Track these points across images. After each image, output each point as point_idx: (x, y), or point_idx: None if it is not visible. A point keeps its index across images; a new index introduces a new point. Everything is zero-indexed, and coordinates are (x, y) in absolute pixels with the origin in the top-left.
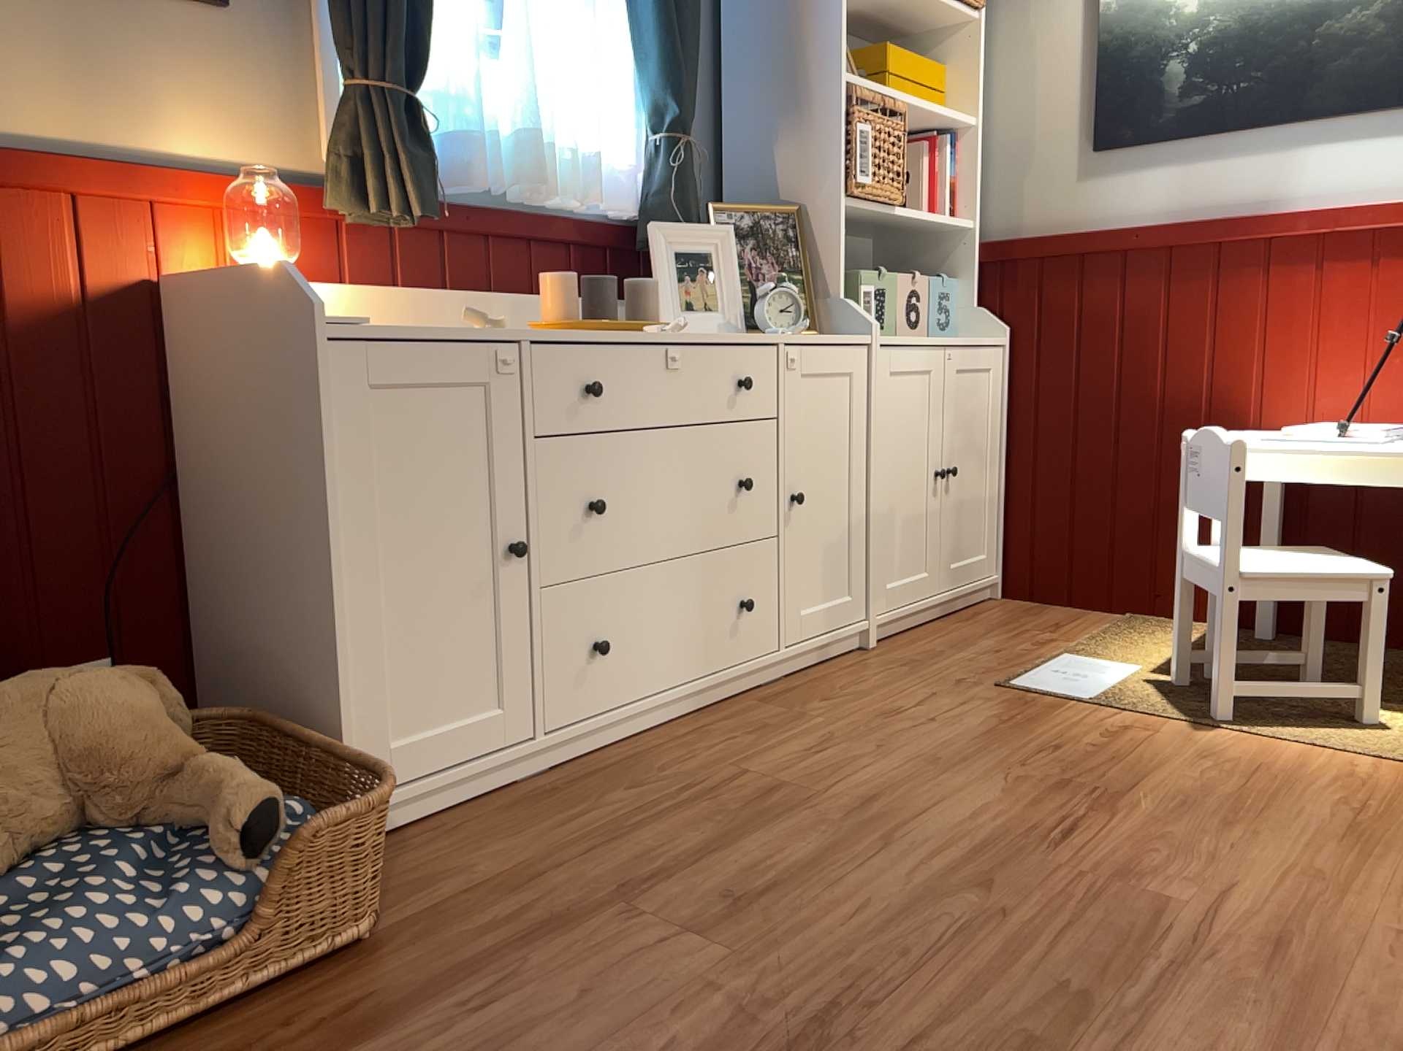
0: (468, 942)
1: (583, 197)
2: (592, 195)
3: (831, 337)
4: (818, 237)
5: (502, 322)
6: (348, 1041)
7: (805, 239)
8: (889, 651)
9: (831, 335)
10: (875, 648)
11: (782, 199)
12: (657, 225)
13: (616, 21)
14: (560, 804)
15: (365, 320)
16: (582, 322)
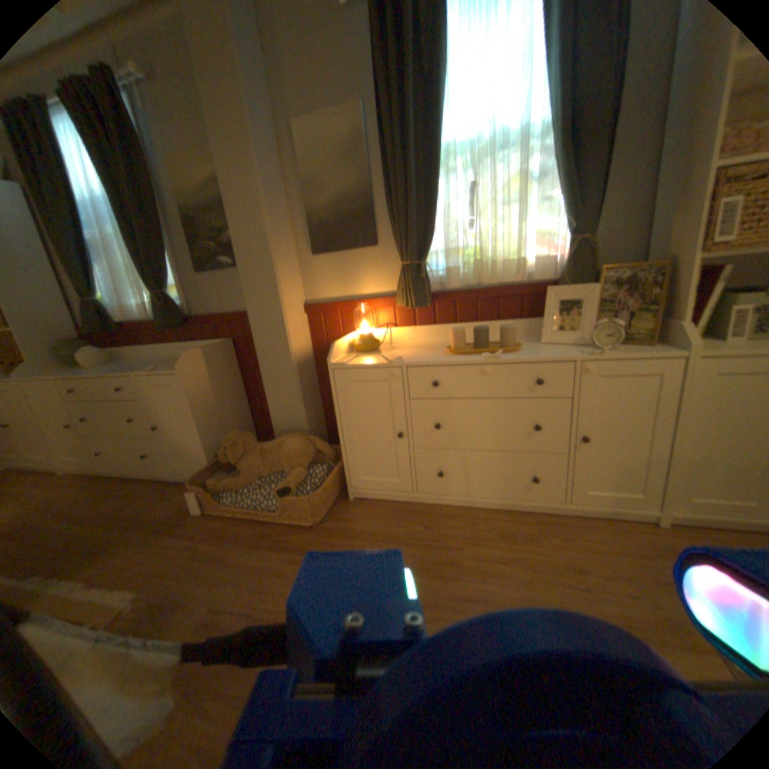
0: (320, 543)
1: (515, 278)
2: (518, 278)
3: (655, 350)
4: (681, 280)
5: (399, 359)
6: (275, 548)
7: (676, 279)
8: (673, 536)
9: (673, 345)
10: (666, 529)
11: (671, 253)
12: (563, 284)
13: (552, 180)
14: (404, 518)
15: (346, 362)
16: (455, 351)
